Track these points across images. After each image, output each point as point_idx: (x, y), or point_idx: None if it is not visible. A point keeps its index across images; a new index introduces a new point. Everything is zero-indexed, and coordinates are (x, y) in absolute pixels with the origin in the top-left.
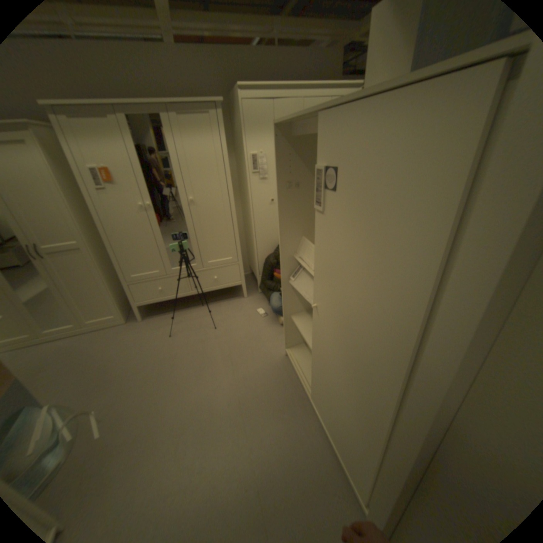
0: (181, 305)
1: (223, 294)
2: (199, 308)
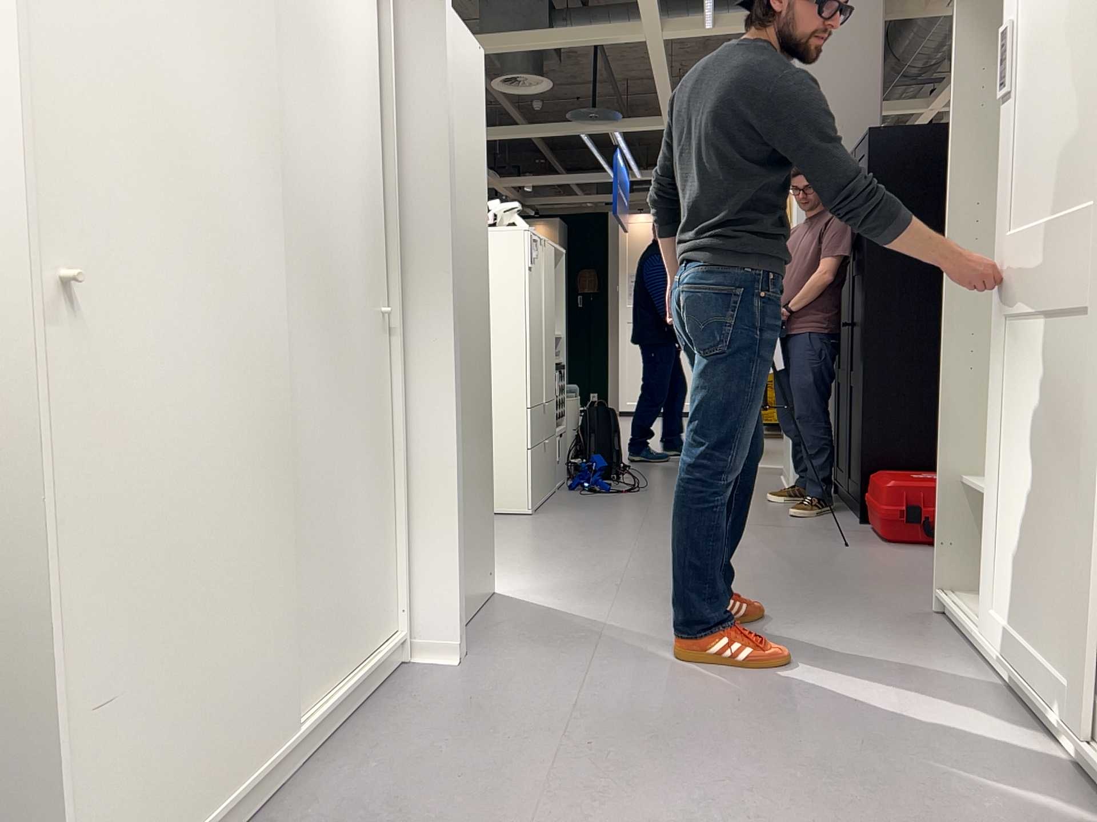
0: None
1: None
2: None
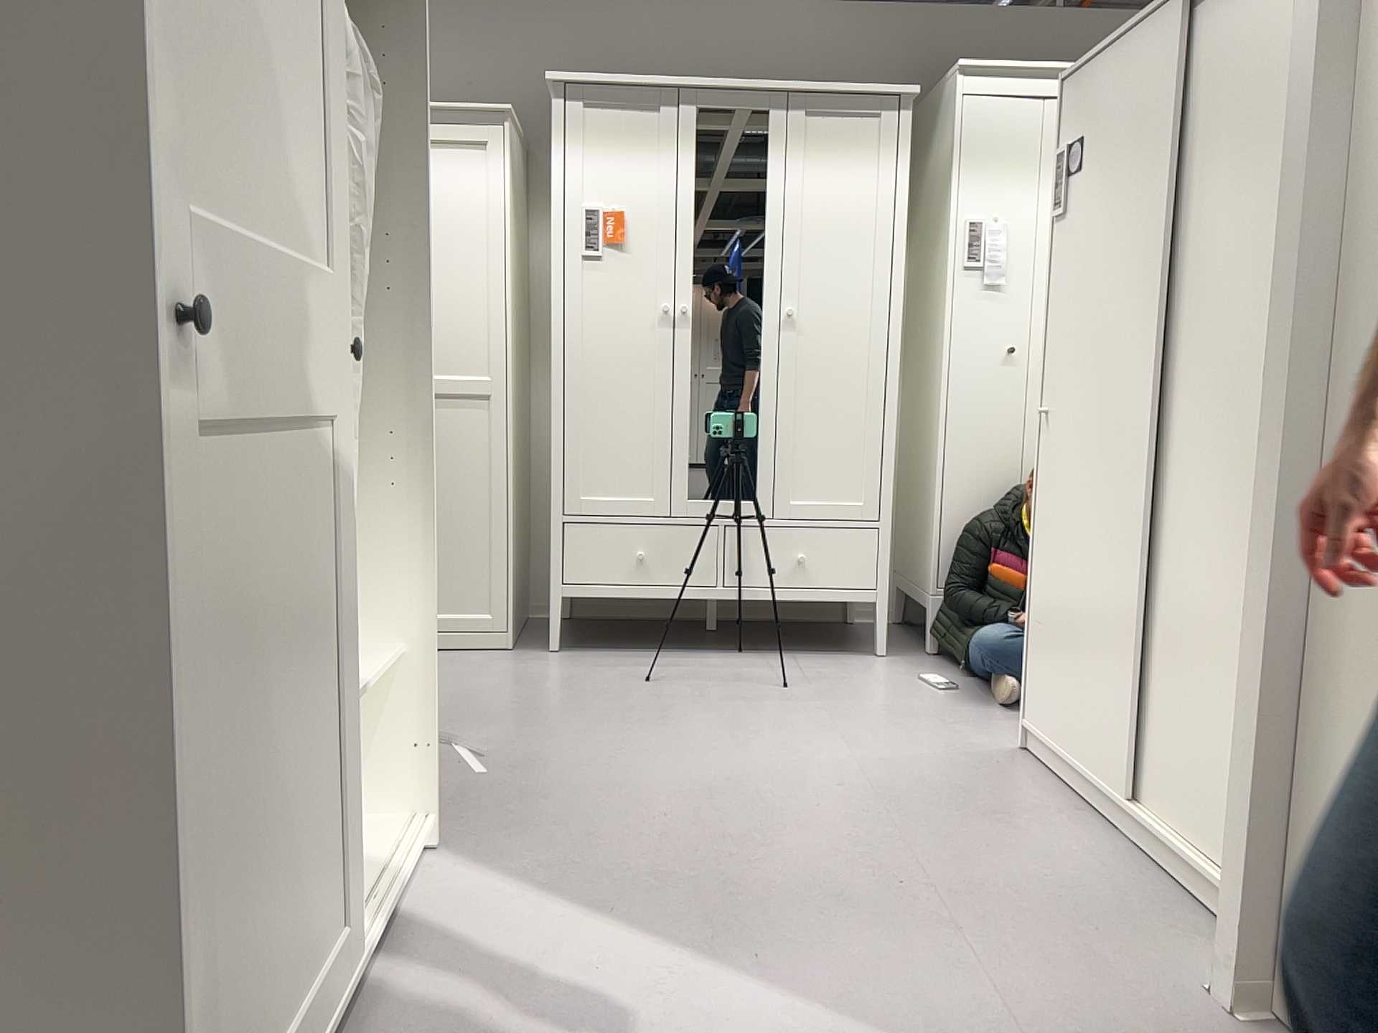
0: (673, 645)
1: (806, 643)
2: (731, 655)
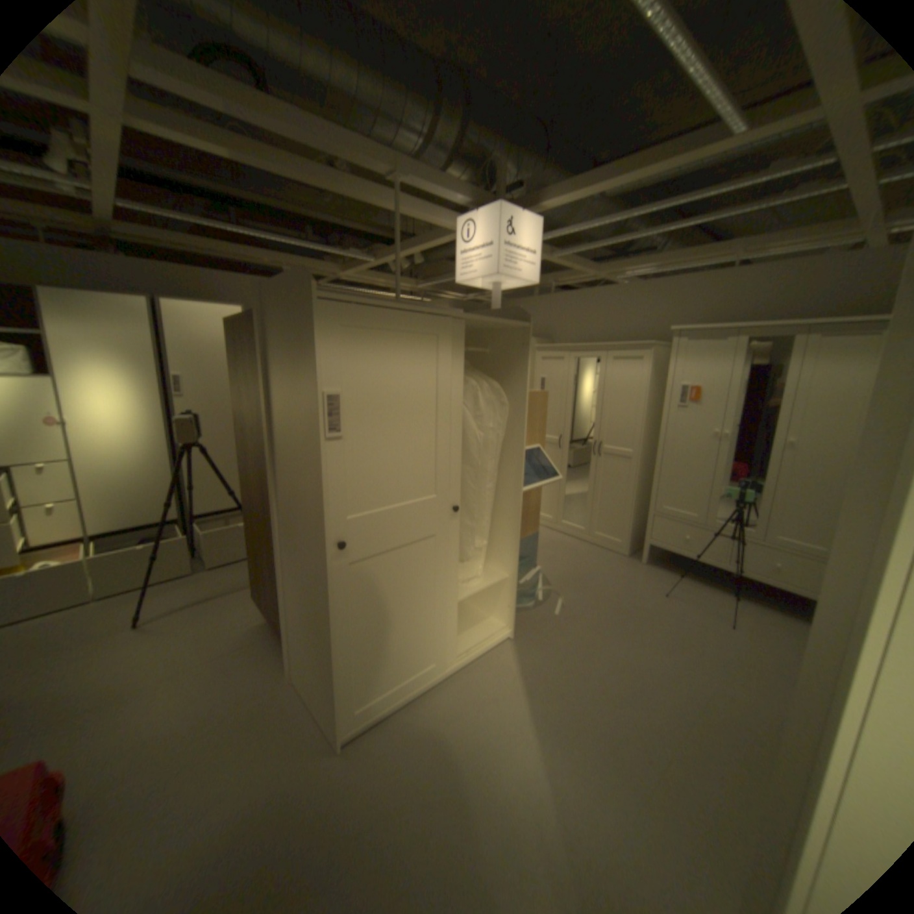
0: (705, 579)
1: (784, 605)
2: (729, 597)
